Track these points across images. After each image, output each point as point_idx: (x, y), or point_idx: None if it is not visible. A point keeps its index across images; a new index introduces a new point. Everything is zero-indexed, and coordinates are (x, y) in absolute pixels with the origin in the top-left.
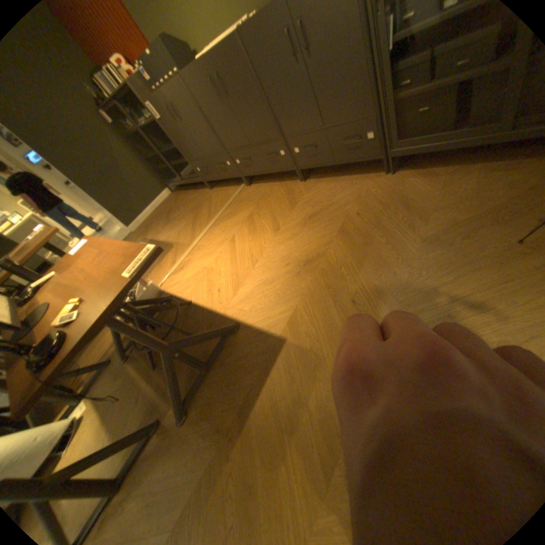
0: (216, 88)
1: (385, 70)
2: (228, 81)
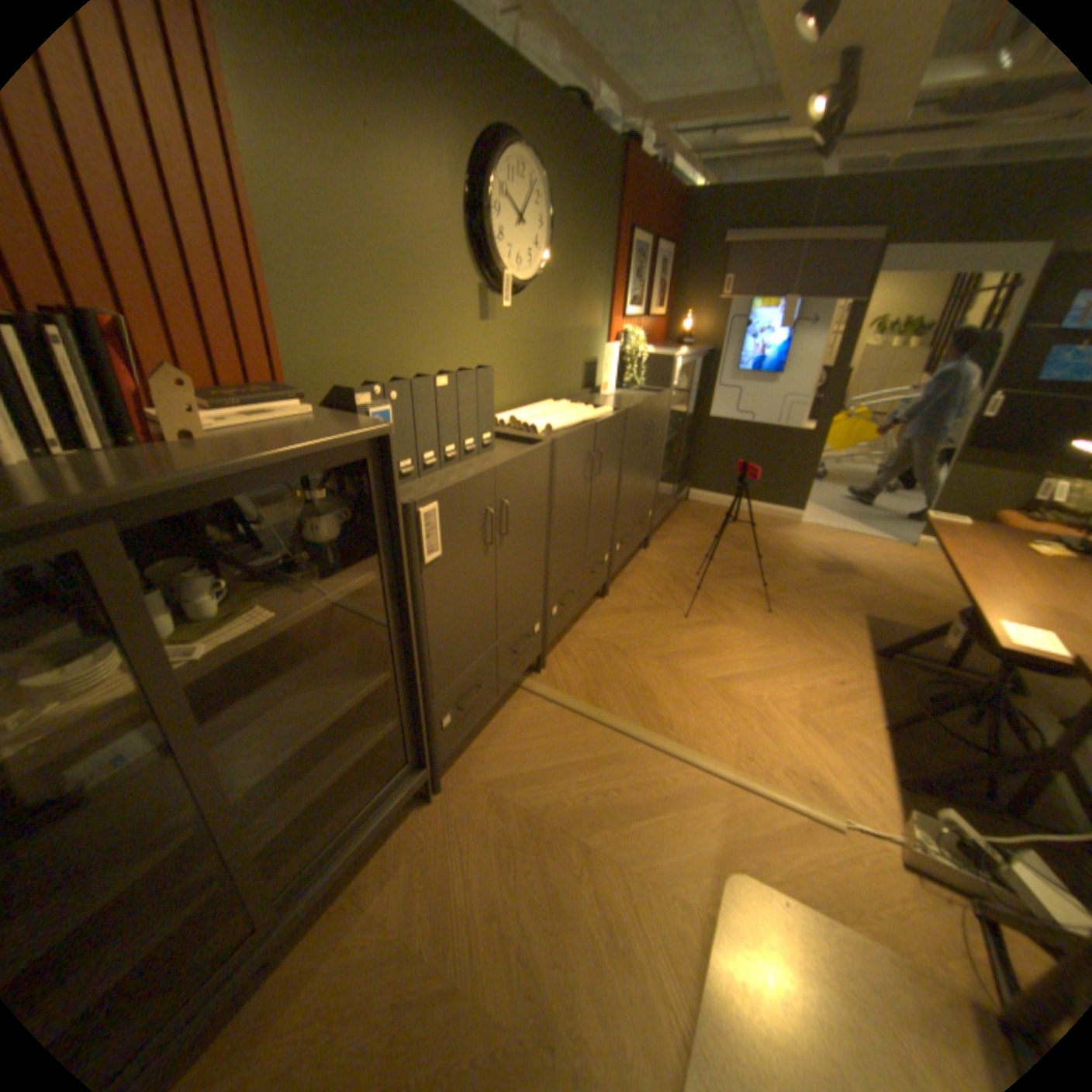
0: (589, 471)
1: (661, 465)
2: (602, 463)
